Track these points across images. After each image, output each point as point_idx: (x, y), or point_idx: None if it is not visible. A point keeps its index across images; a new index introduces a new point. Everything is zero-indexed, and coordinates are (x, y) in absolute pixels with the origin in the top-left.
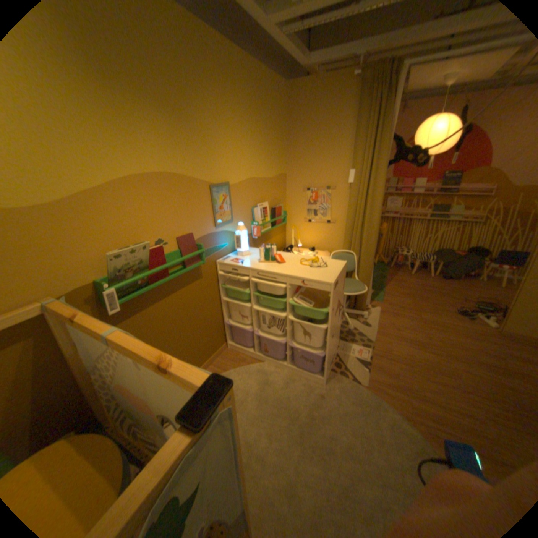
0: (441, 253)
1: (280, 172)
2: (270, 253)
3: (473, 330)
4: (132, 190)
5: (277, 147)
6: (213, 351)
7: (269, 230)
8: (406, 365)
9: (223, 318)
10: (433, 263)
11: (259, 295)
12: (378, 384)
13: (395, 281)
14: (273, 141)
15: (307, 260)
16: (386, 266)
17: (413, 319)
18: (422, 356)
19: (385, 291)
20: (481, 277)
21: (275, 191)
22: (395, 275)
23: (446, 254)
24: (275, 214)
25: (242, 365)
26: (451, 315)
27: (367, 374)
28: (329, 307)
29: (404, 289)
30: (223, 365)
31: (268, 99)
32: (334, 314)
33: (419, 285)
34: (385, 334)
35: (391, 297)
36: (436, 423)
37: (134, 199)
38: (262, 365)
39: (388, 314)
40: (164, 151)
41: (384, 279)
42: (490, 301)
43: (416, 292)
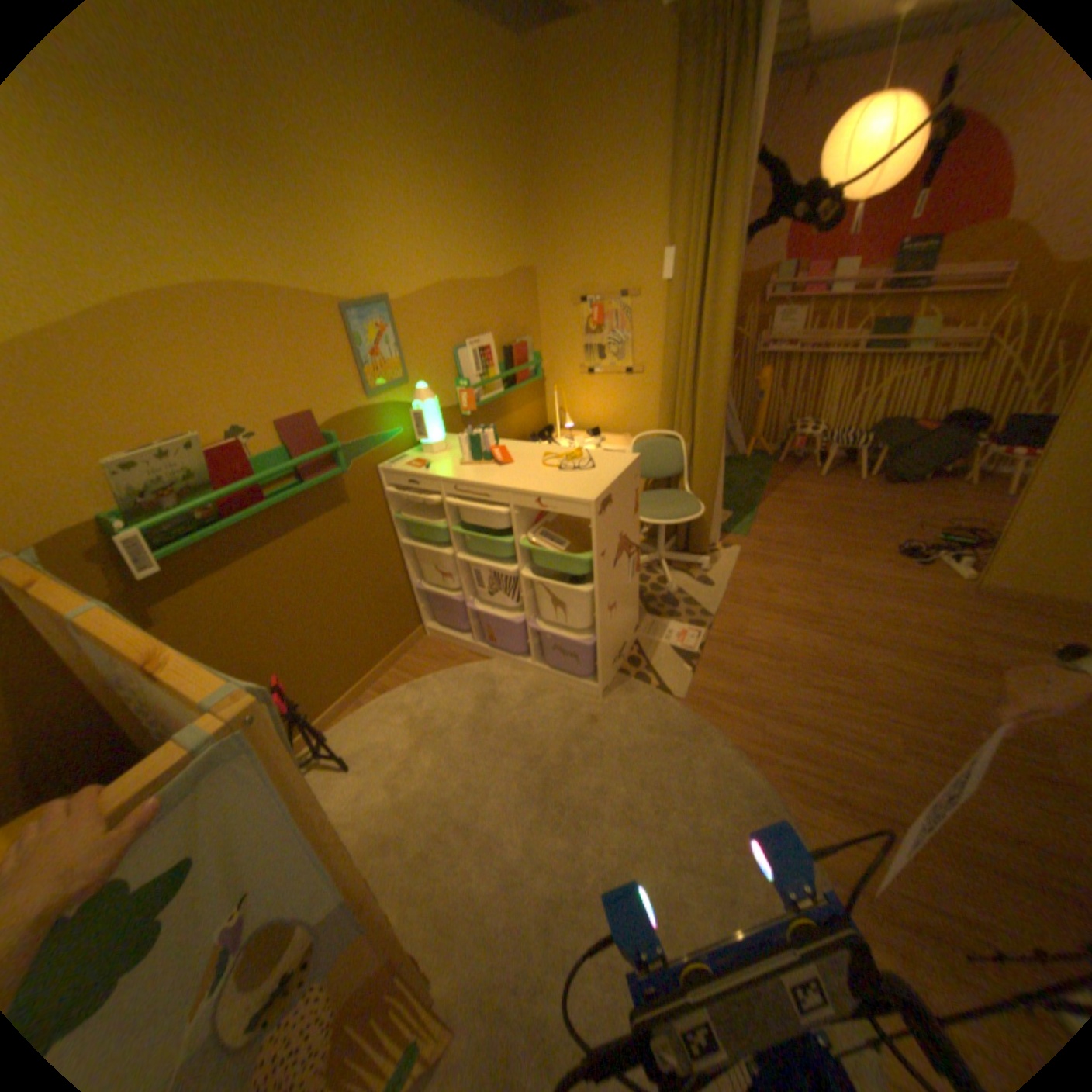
0: (885, 427)
1: (519, 264)
2: (482, 445)
3: (921, 585)
4: (147, 326)
5: (505, 207)
6: (393, 641)
7: (497, 396)
8: (767, 657)
9: (408, 579)
10: (868, 451)
11: (468, 531)
12: (705, 694)
13: (782, 491)
14: (492, 194)
15: (558, 456)
16: (767, 461)
17: (800, 568)
18: (802, 640)
19: (756, 514)
20: (966, 475)
21: (510, 309)
22: (782, 480)
23: (894, 429)
24: (512, 361)
25: (450, 666)
26: (882, 556)
27: (687, 676)
28: (598, 550)
29: (797, 507)
30: (413, 667)
31: (467, 91)
32: (606, 564)
33: (829, 497)
34: (738, 598)
35: (766, 525)
36: (801, 760)
37: (156, 347)
38: (486, 664)
39: (752, 560)
40: (209, 234)
41: (759, 488)
42: (973, 525)
43: (821, 512)
